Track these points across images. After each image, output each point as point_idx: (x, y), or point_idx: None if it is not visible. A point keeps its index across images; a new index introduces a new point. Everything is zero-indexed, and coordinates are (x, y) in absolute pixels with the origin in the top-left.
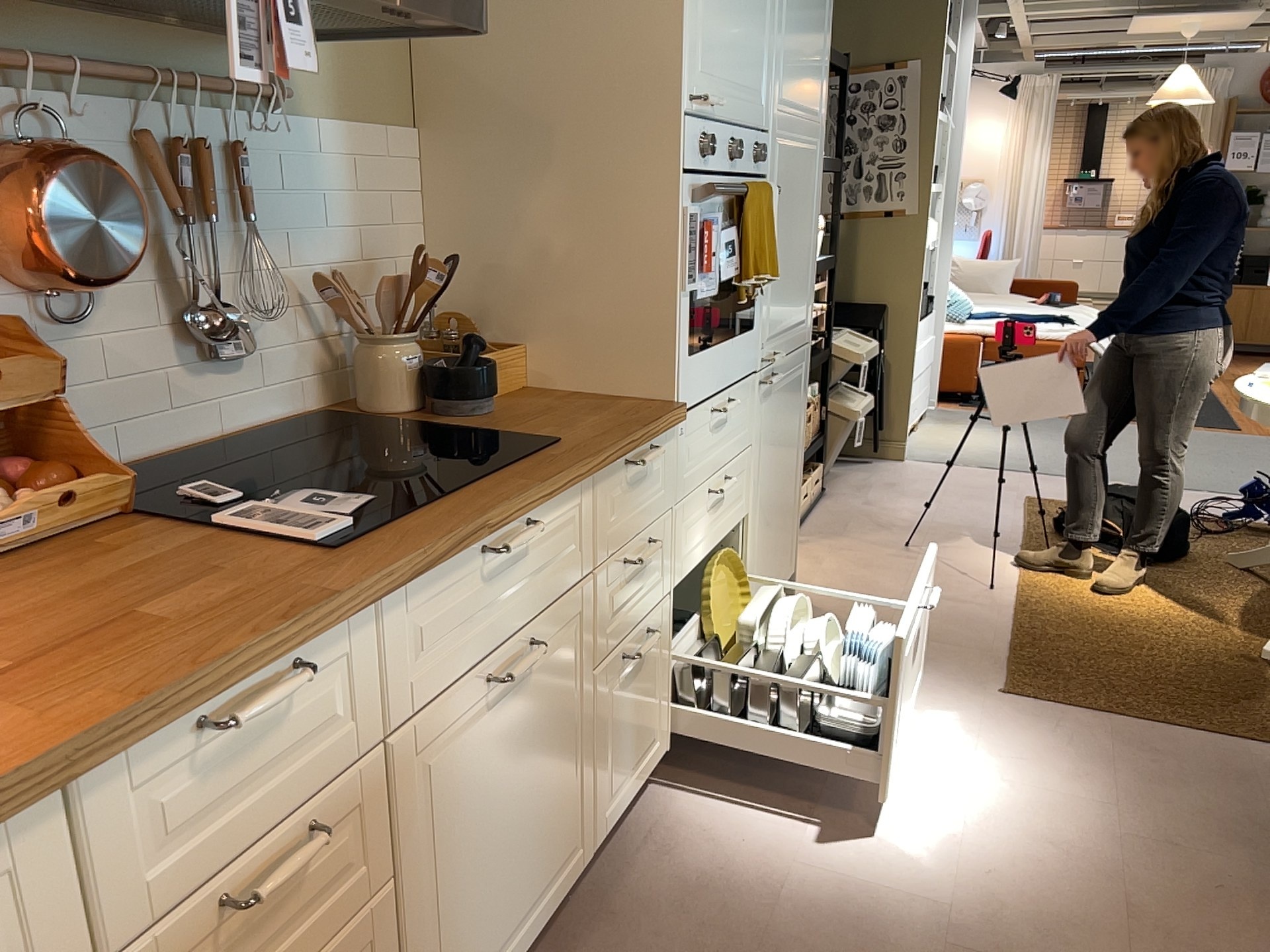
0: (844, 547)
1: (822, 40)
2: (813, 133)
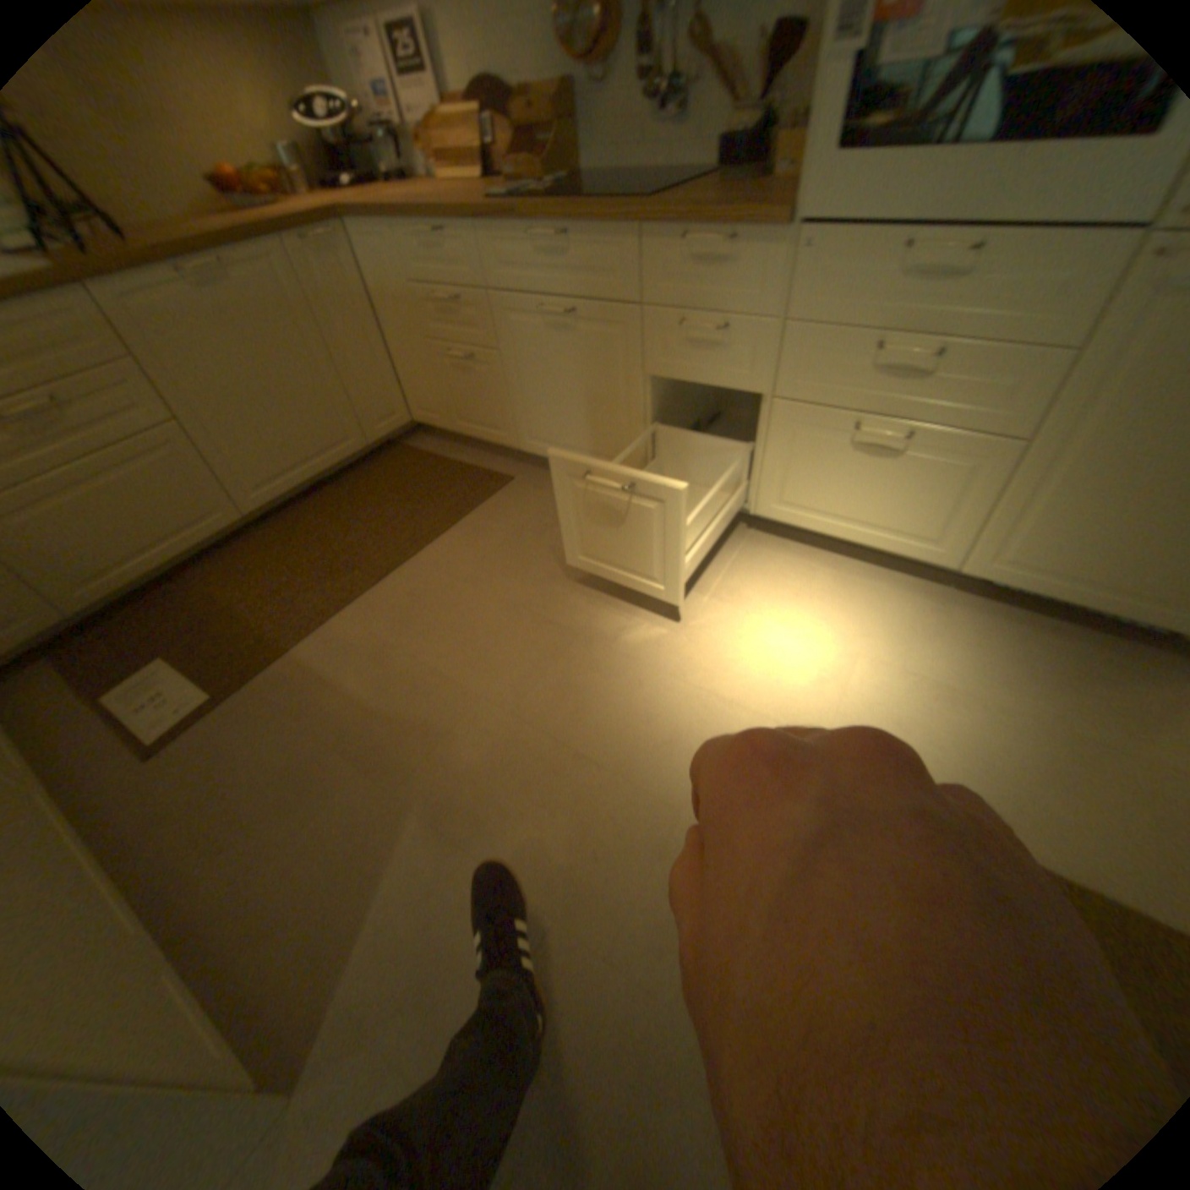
0: None
1: None
2: None
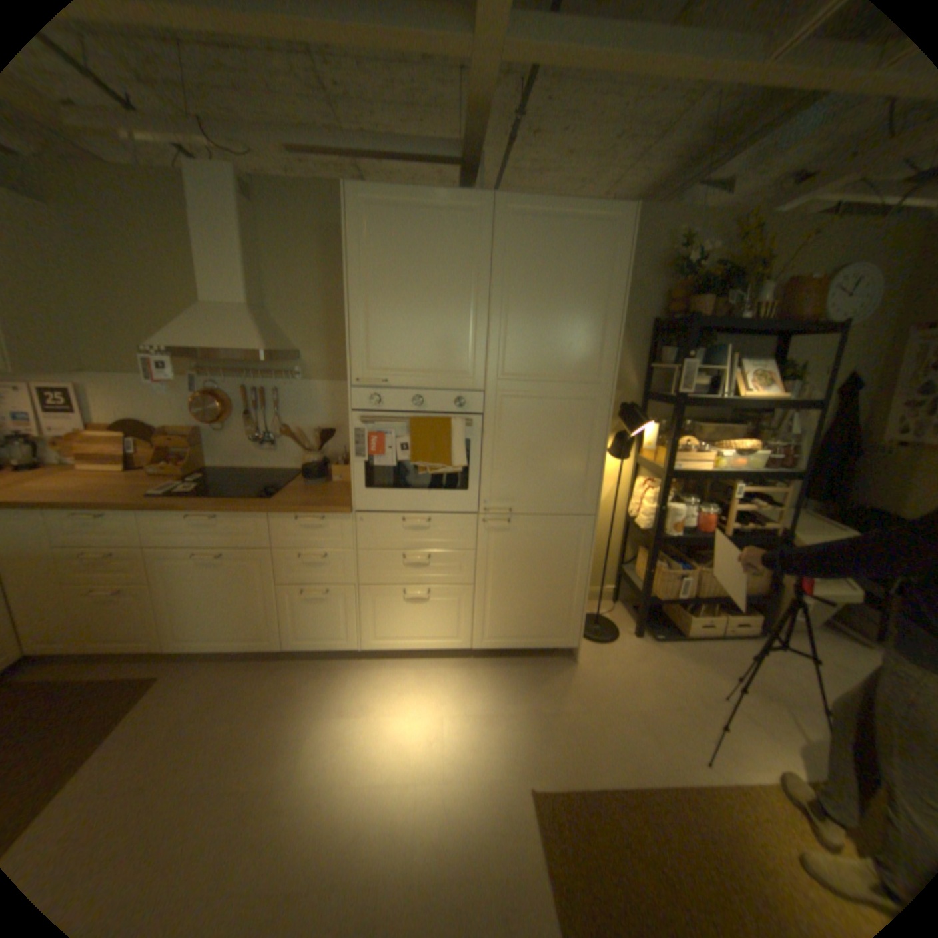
0: (678, 670)
1: (594, 331)
2: (581, 389)
